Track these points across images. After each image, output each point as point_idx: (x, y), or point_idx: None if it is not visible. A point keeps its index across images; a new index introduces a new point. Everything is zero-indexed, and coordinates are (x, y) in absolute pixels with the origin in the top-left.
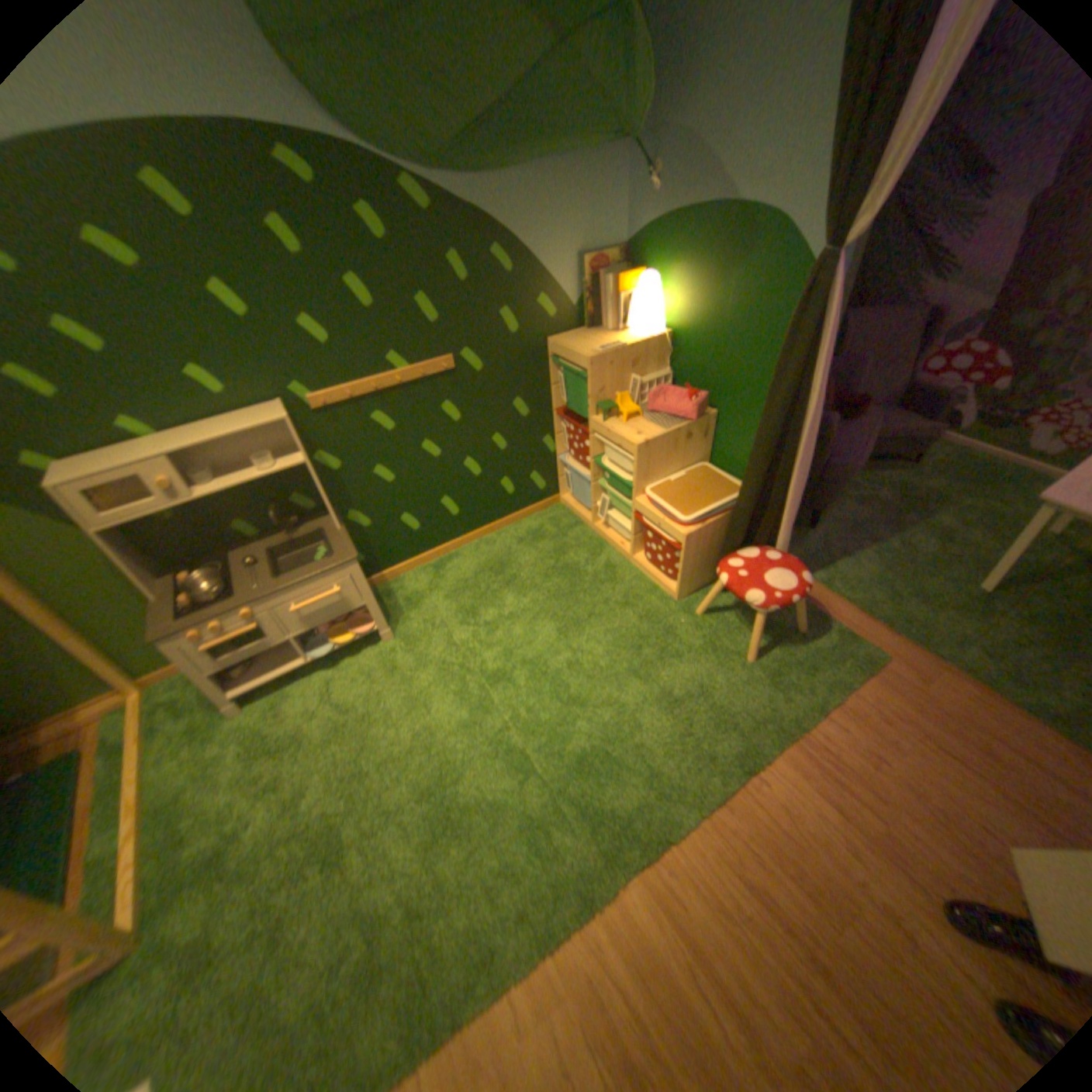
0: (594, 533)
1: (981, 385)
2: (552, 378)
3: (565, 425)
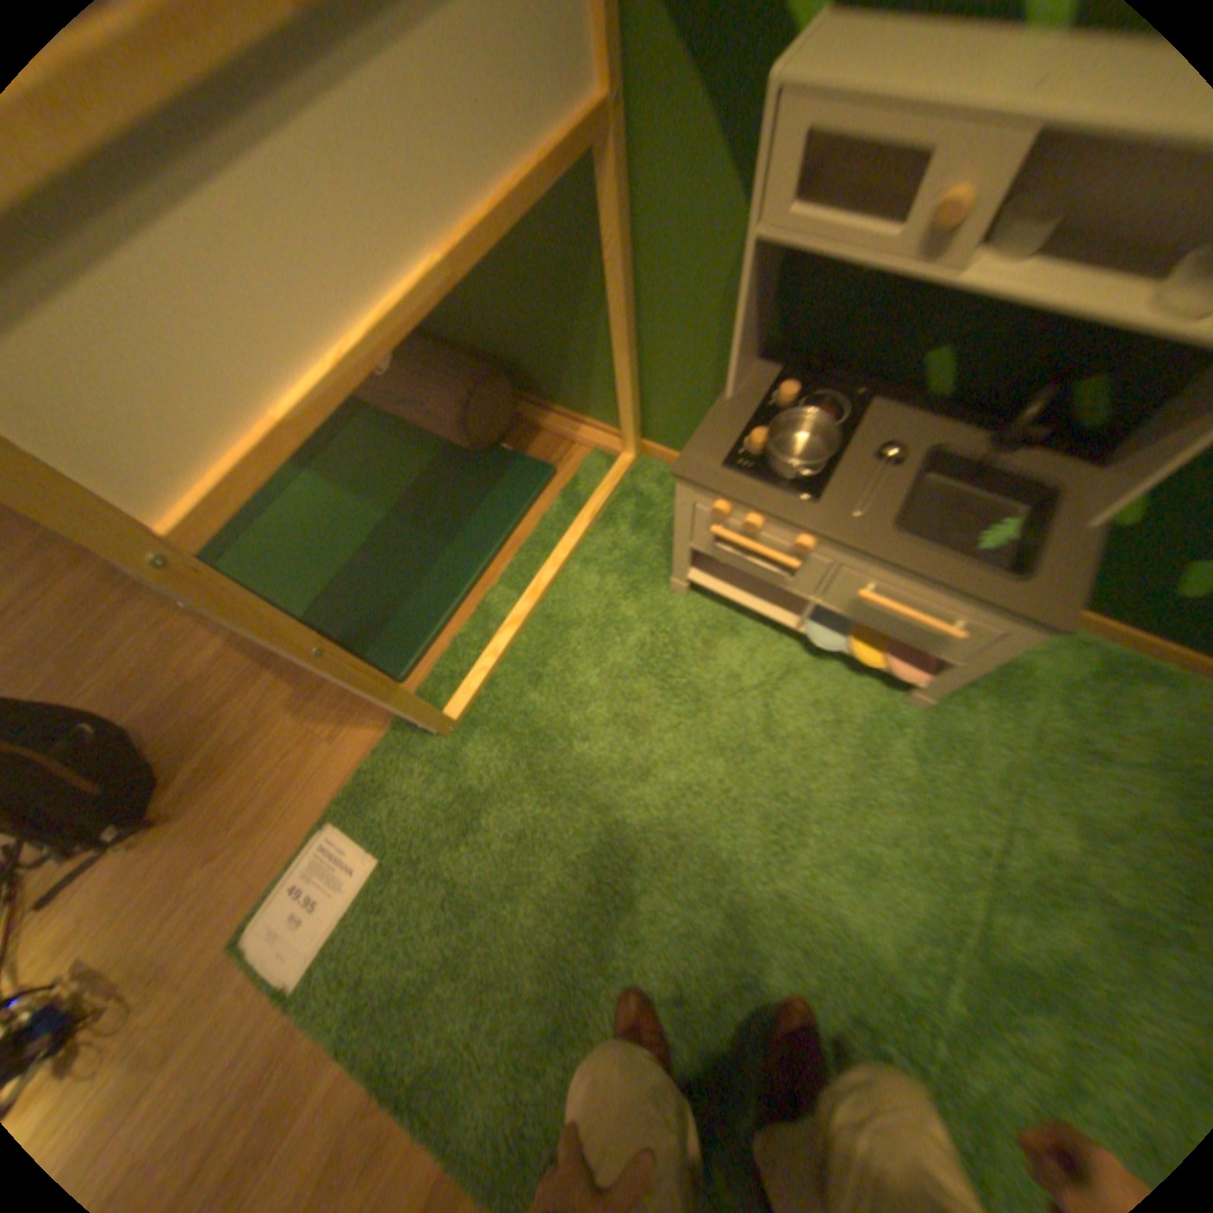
0: None
1: None
2: None
3: None
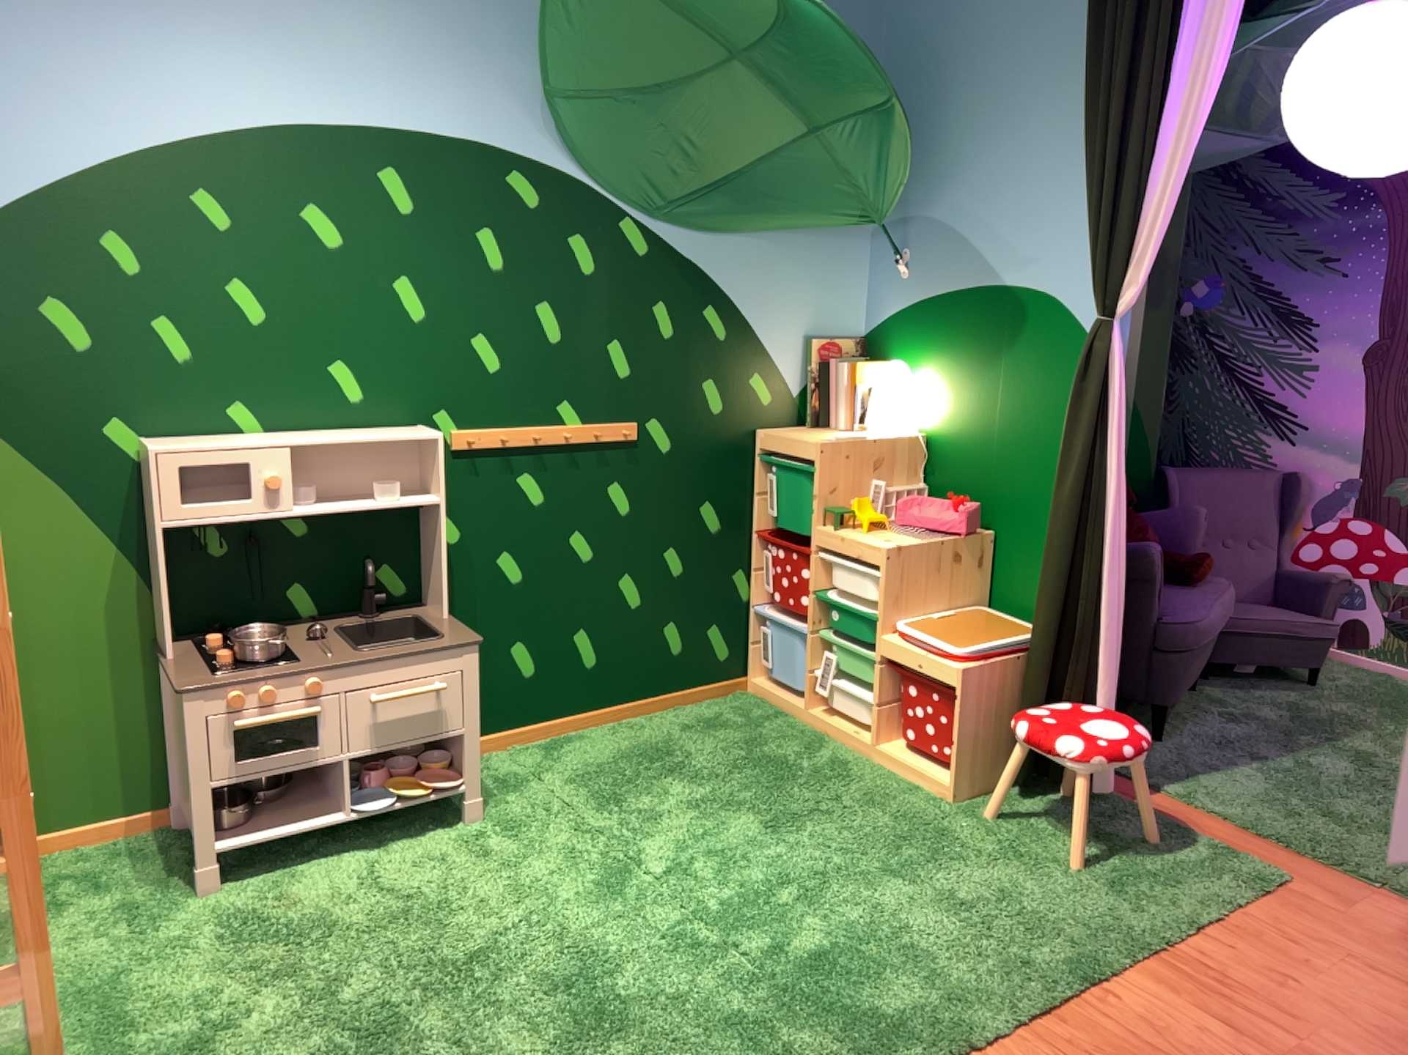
0: (809, 726)
1: (1375, 578)
2: (761, 478)
3: (774, 546)
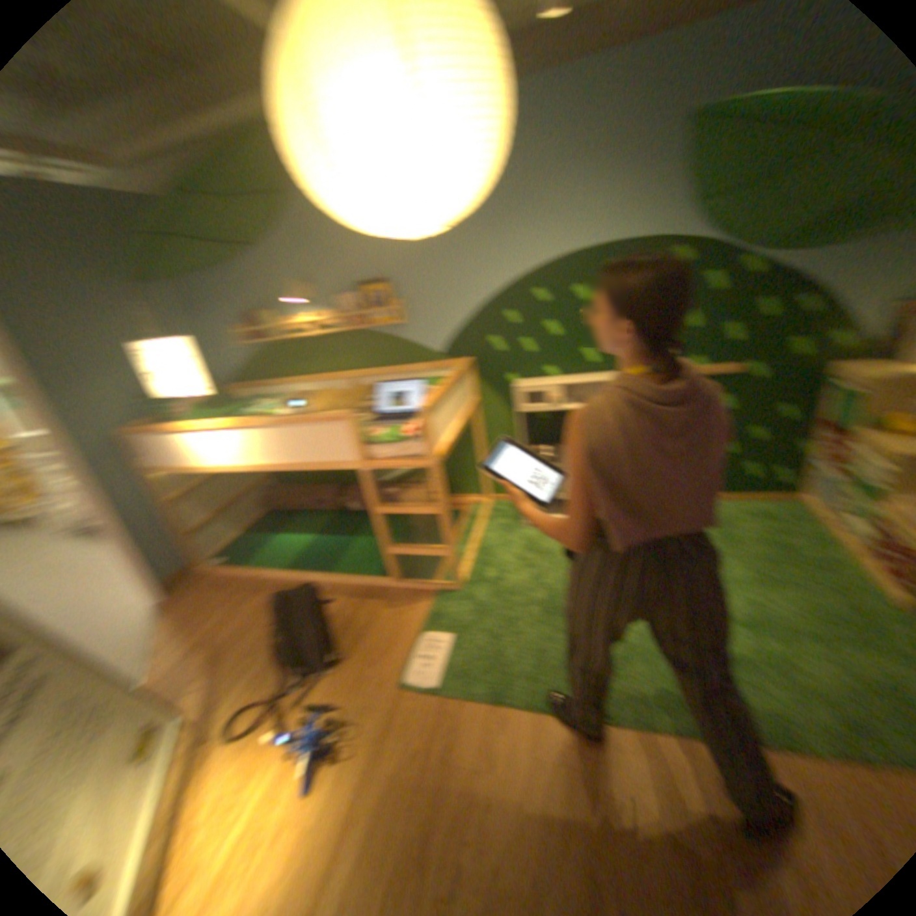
0: (827, 533)
1: None
2: (828, 393)
3: (828, 433)
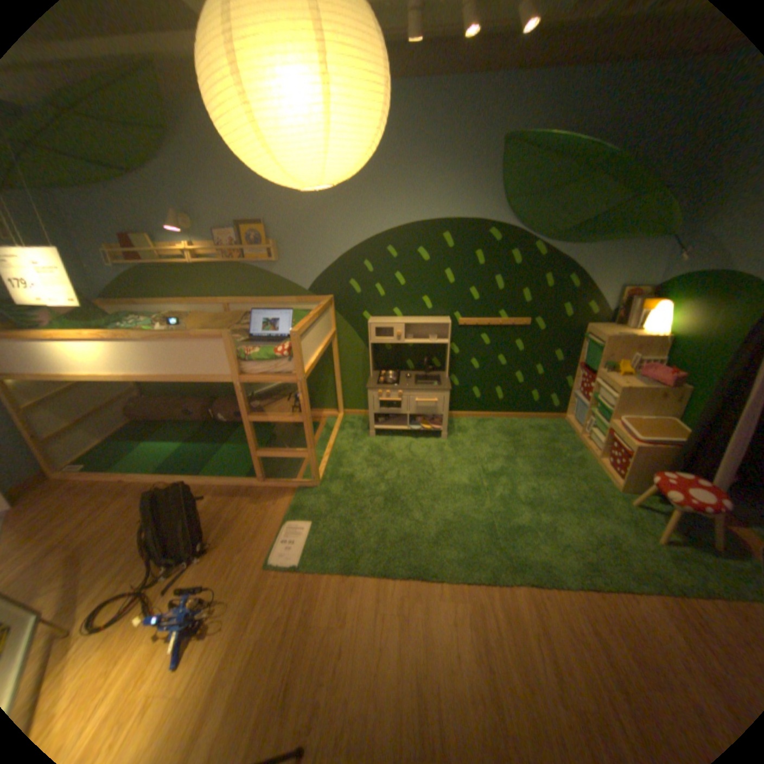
0: (580, 441)
1: None
2: (583, 344)
3: (583, 371)
